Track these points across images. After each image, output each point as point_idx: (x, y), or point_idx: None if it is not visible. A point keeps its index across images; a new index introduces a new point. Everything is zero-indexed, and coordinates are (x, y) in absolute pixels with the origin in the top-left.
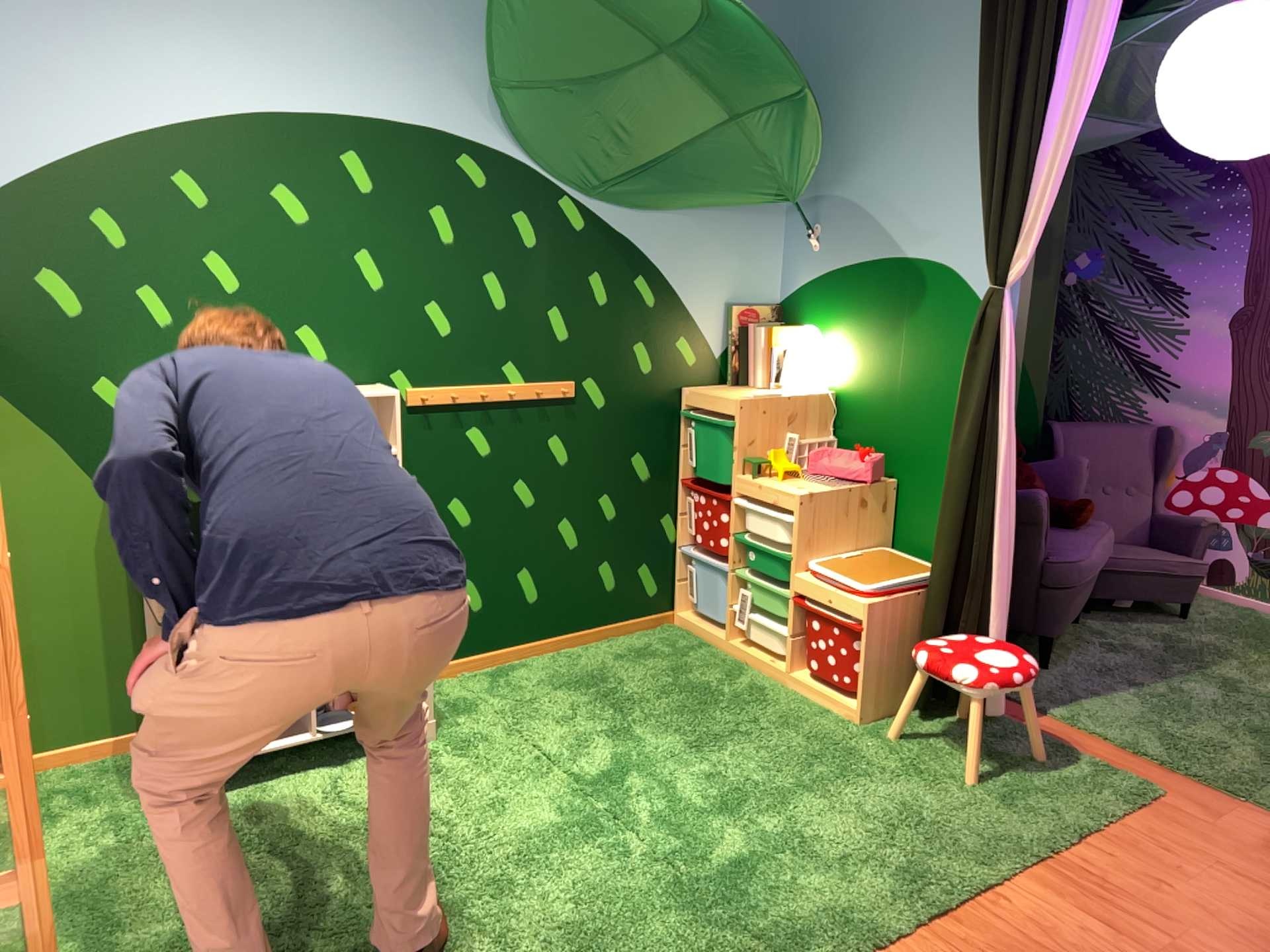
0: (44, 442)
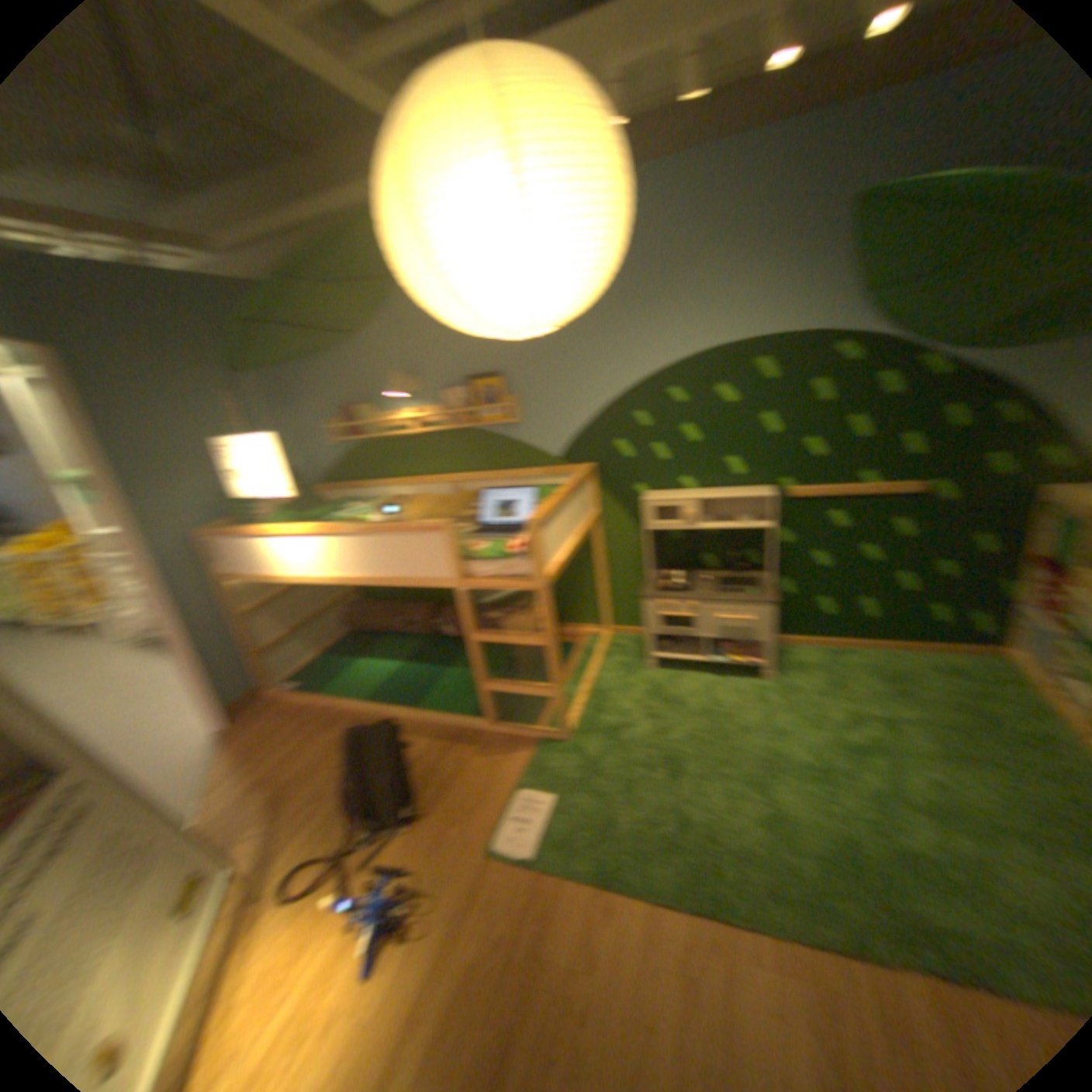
0: (613, 510)
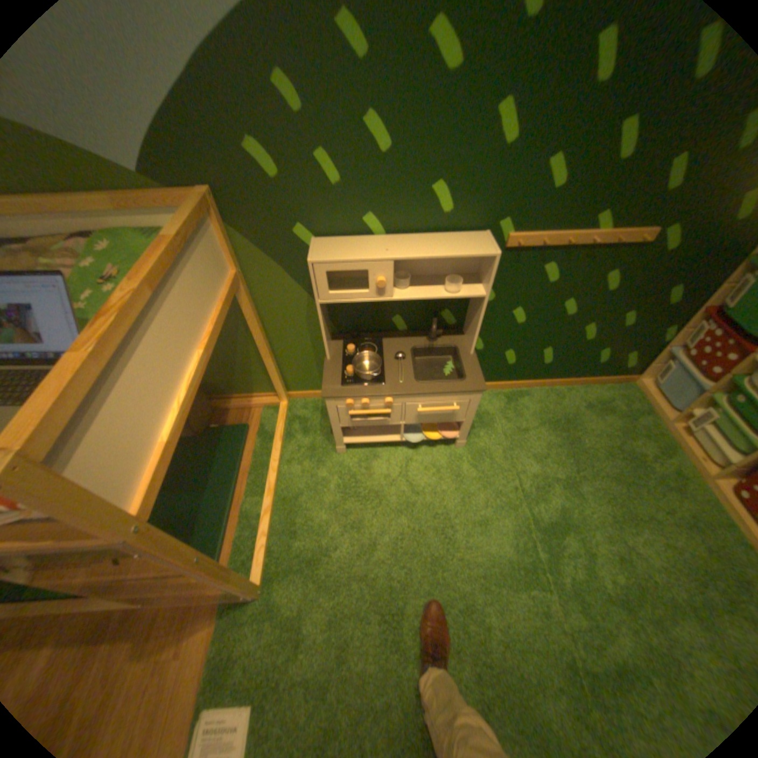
0: (269, 264)
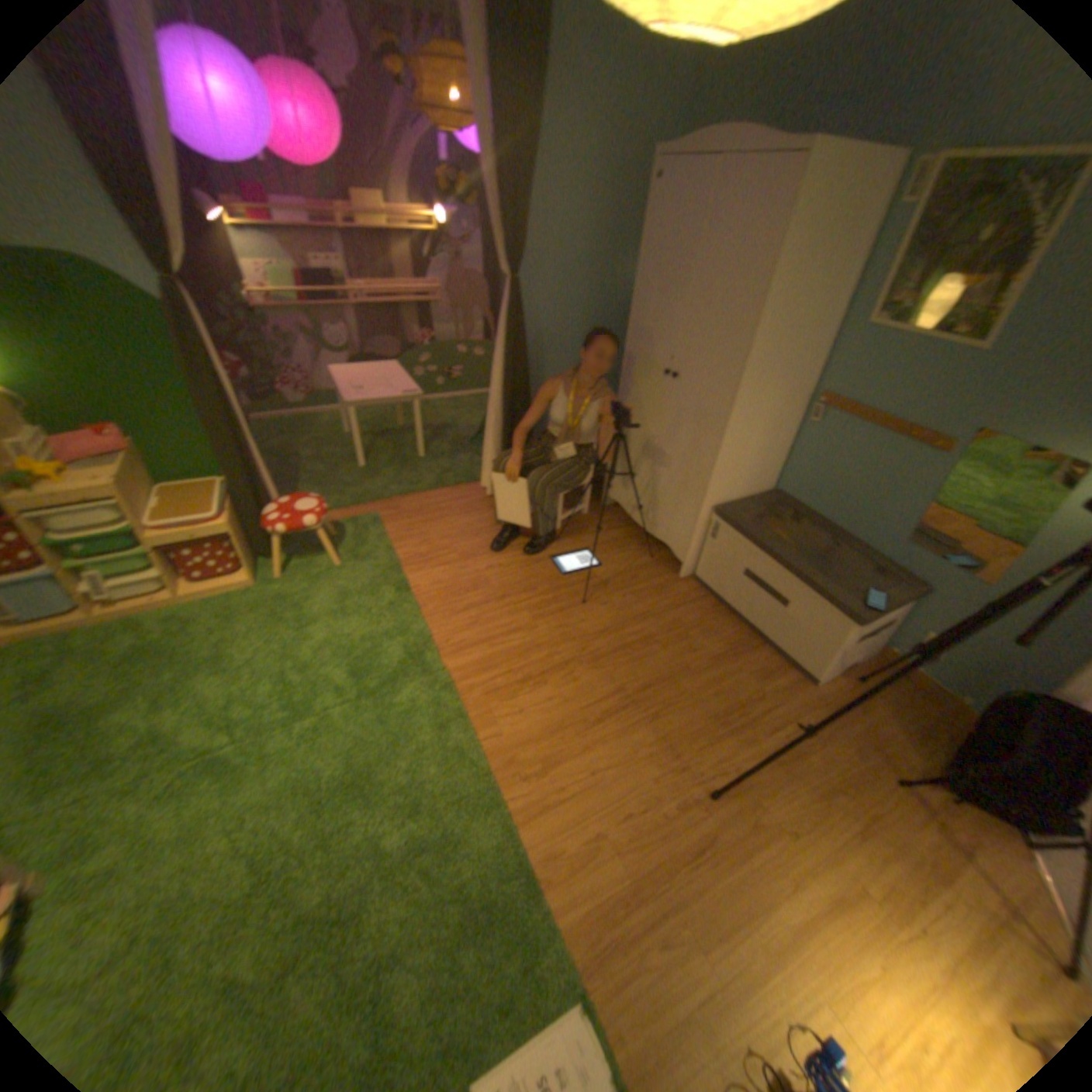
0: None
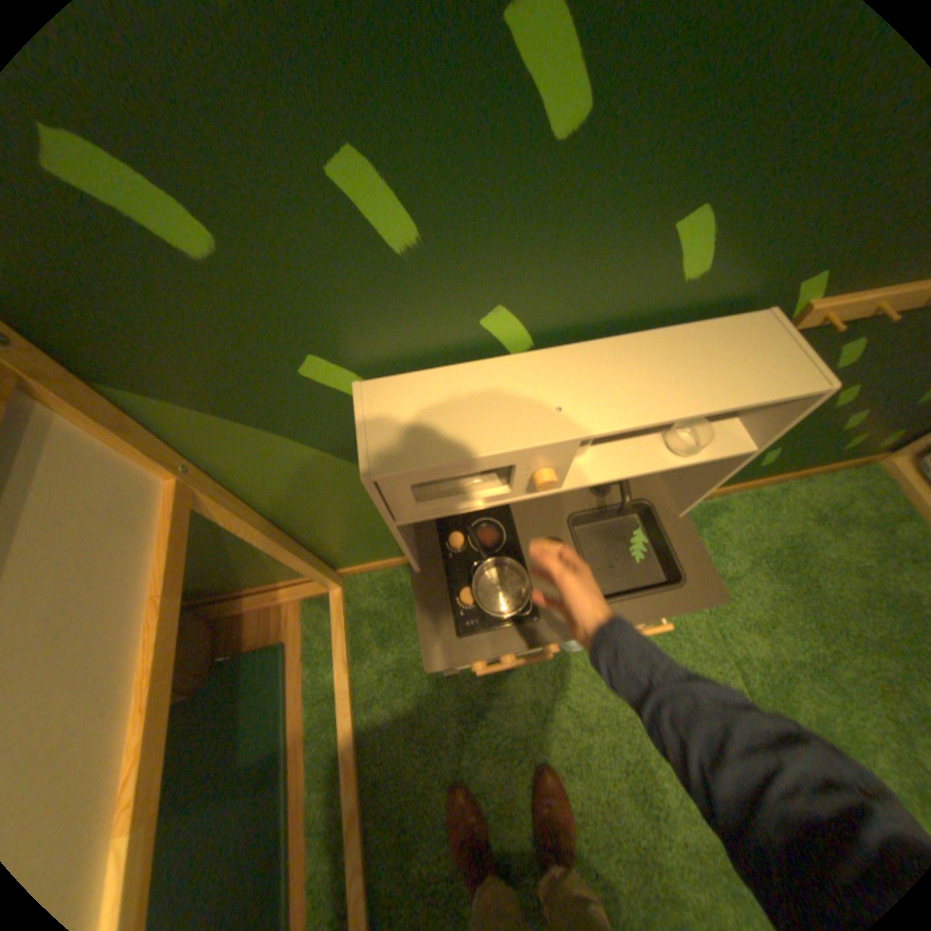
0: (257, 437)
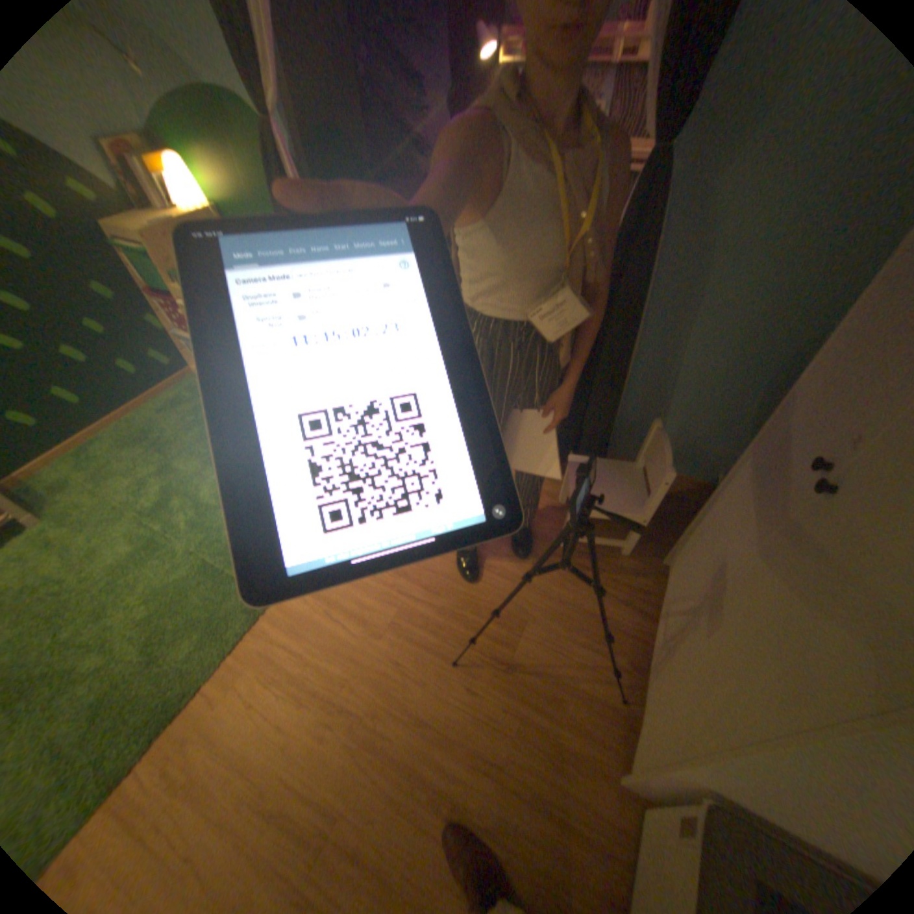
0: None
